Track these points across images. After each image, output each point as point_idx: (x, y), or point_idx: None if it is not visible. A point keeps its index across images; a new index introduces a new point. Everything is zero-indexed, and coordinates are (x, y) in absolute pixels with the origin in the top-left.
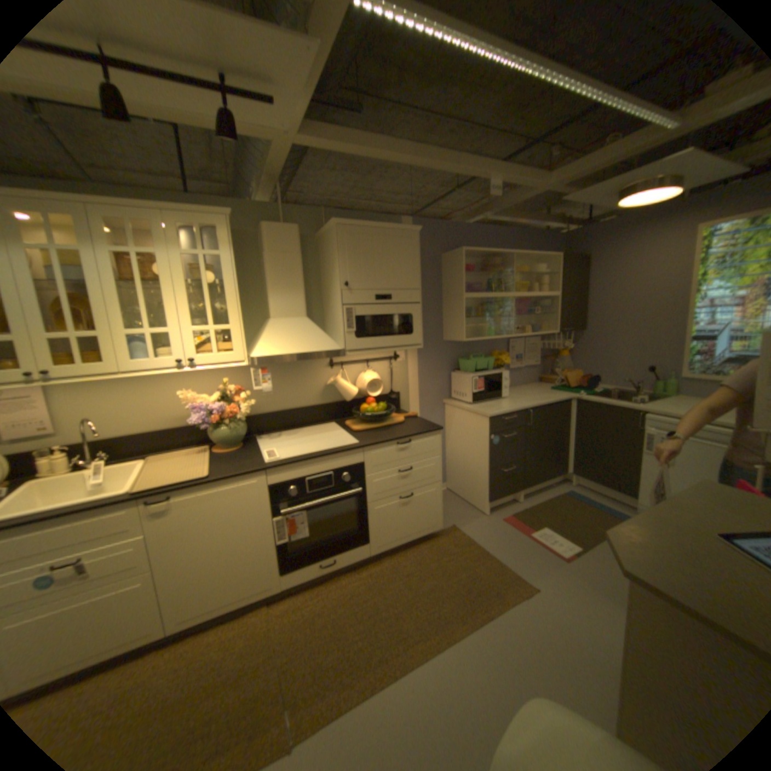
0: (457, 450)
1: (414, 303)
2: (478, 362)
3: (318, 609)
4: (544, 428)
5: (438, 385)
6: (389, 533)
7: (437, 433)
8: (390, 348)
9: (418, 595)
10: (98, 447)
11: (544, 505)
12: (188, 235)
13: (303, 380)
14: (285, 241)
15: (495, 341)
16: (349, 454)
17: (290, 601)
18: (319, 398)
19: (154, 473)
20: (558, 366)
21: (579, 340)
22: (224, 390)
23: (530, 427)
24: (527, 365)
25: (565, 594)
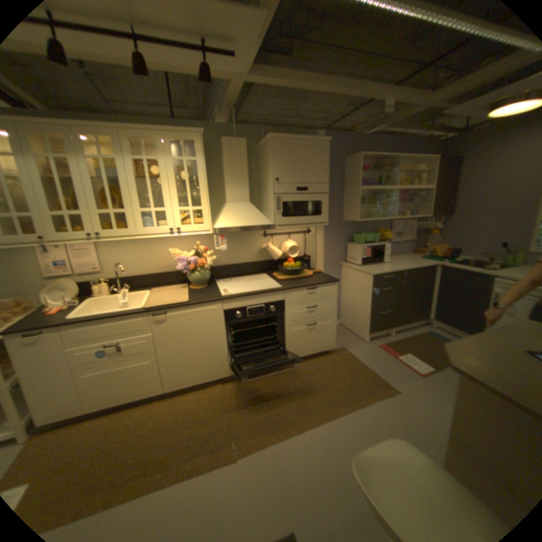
0: (349, 298)
1: (324, 193)
2: (368, 236)
3: (253, 389)
4: (414, 286)
5: (338, 252)
6: (299, 348)
7: (335, 284)
8: (305, 224)
9: (316, 388)
10: (124, 282)
11: (410, 339)
12: (176, 147)
13: (246, 245)
14: (237, 150)
15: (382, 222)
16: (275, 294)
17: (235, 383)
18: (256, 257)
19: (156, 299)
20: (429, 242)
21: (448, 222)
22: (196, 250)
23: (404, 284)
24: (405, 240)
25: (419, 397)
